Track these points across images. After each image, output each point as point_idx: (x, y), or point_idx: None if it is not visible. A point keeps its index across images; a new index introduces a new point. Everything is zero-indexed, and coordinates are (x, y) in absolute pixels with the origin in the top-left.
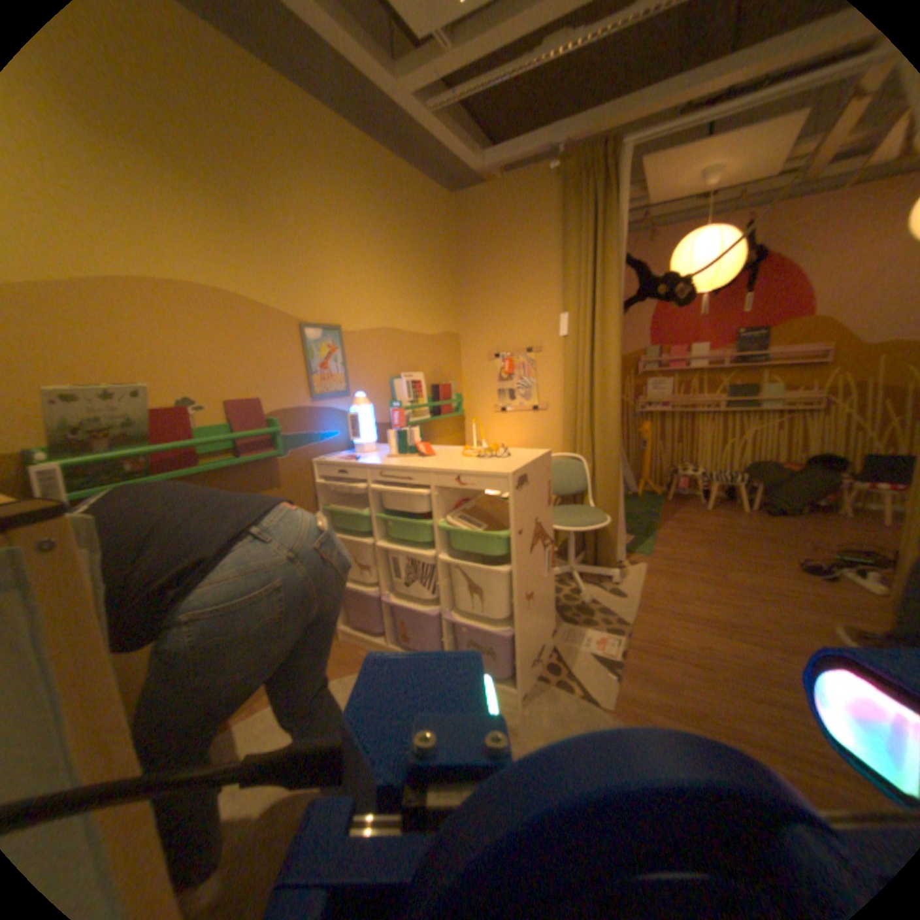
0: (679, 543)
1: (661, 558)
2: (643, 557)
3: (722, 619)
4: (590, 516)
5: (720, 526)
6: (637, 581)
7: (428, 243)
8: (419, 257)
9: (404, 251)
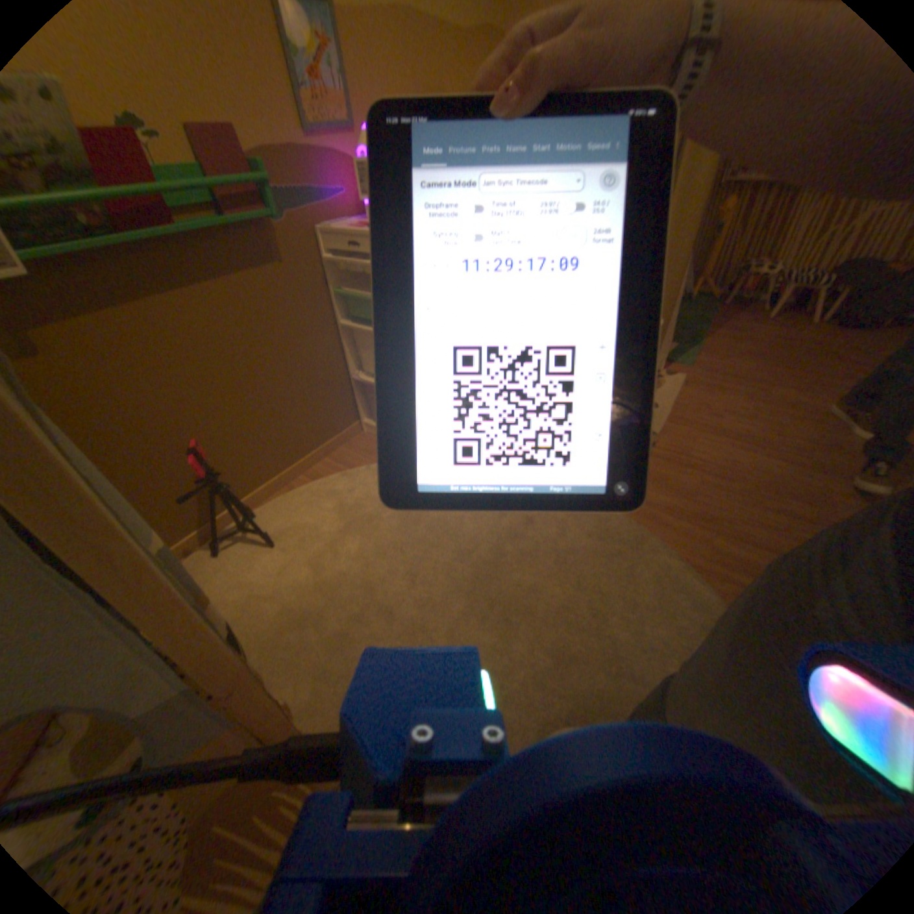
0: (725, 354)
1: (702, 369)
2: (683, 367)
3: (753, 434)
4: None
5: (778, 337)
6: (670, 391)
7: None
8: None
9: None
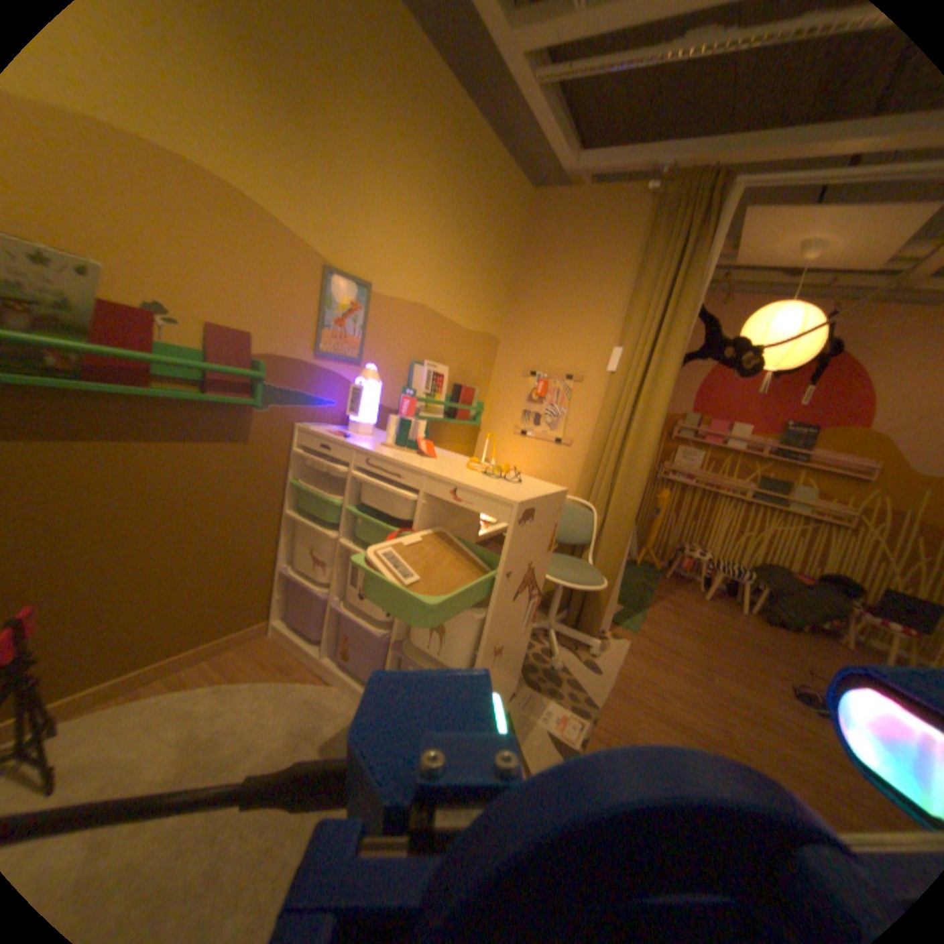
0: (669, 629)
1: (648, 640)
2: (629, 634)
3: (702, 730)
4: (587, 575)
5: (715, 622)
6: (616, 659)
7: (493, 232)
8: (480, 243)
9: (466, 231)
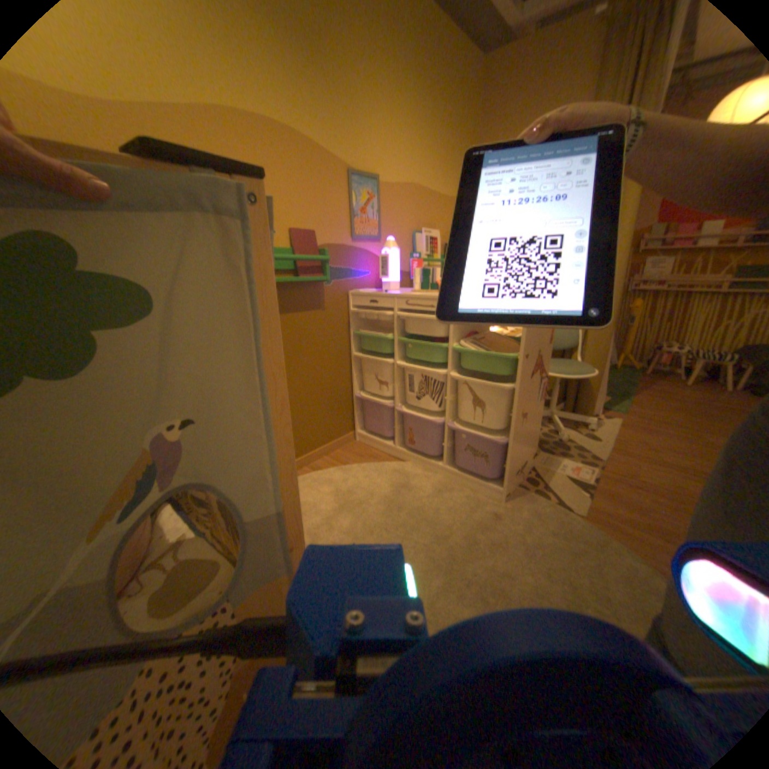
0: (655, 408)
1: (636, 417)
2: (619, 414)
3: (695, 468)
4: (578, 367)
5: (699, 399)
6: (611, 431)
7: (457, 105)
8: (448, 118)
9: (436, 110)
